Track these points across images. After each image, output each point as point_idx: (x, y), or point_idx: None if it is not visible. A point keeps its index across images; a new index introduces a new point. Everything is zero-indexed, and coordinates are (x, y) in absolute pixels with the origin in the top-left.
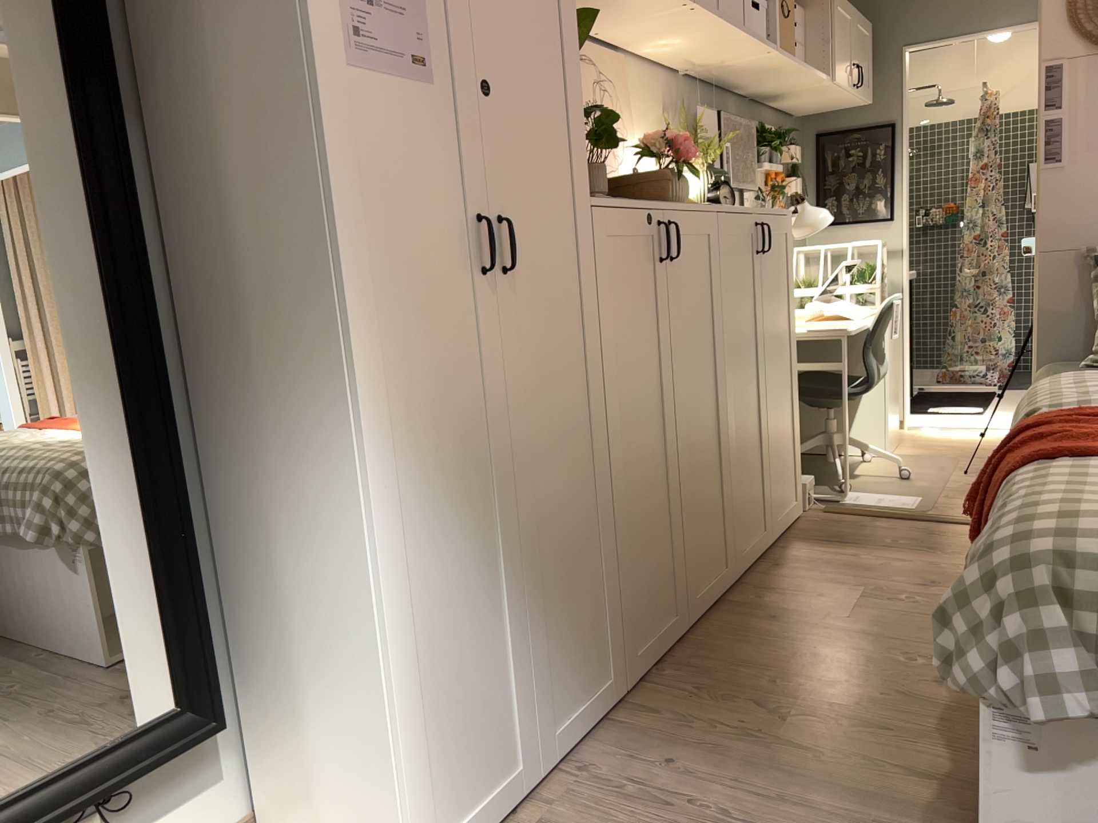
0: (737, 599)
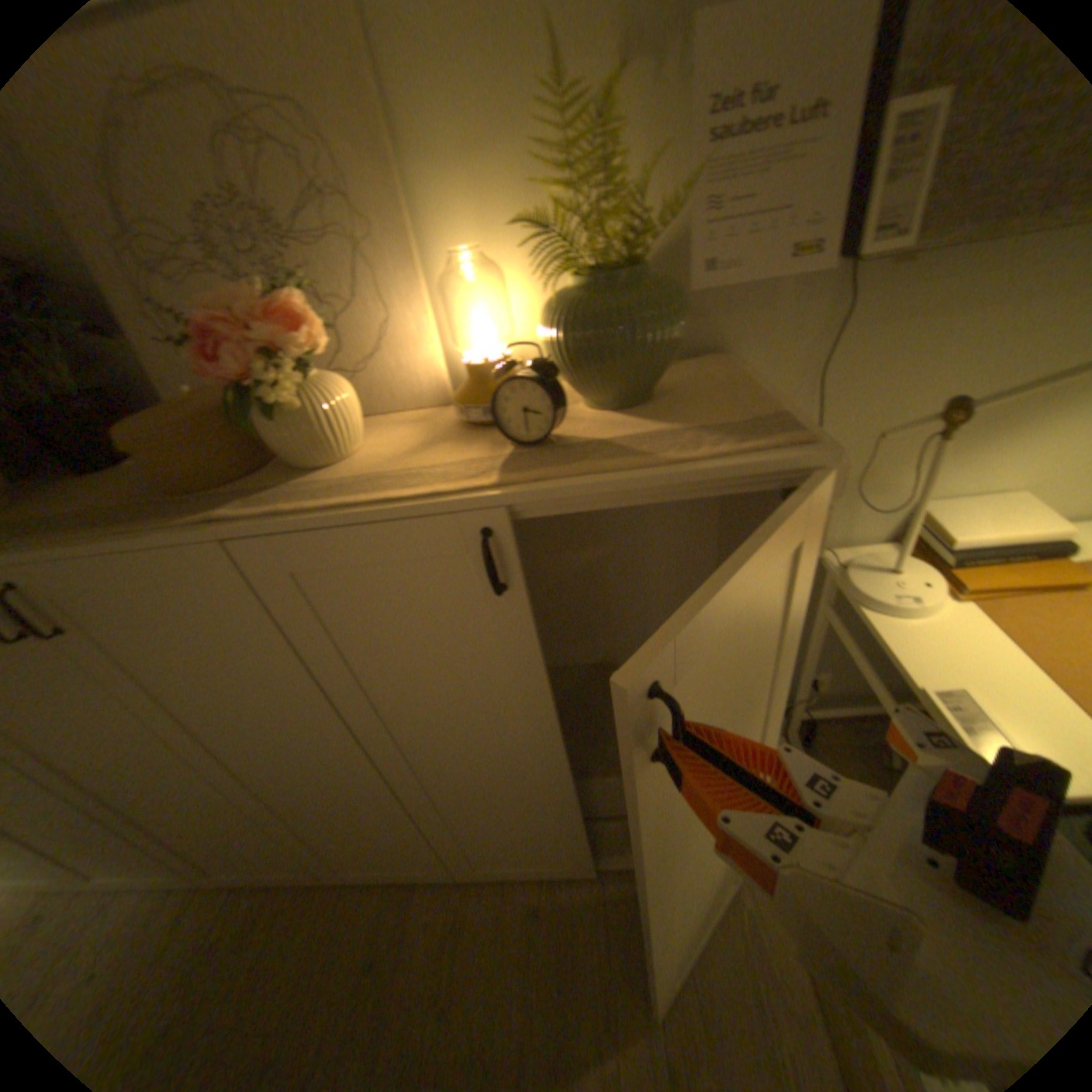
0: (417, 908)
